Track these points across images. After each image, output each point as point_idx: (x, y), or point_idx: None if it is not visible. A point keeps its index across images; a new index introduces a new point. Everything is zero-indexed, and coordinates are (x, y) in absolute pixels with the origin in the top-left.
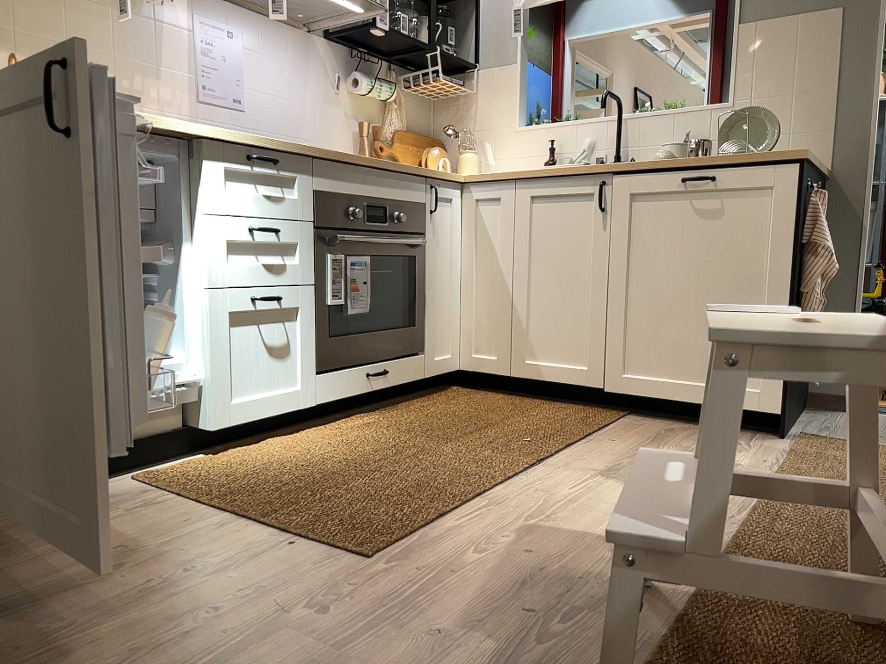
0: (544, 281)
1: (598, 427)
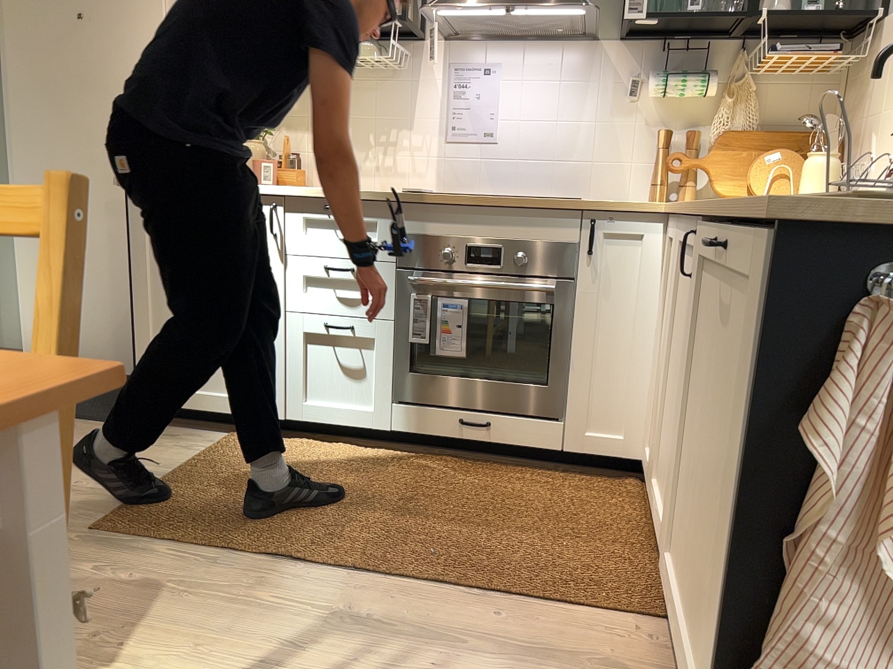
0: (671, 374)
1: (540, 596)
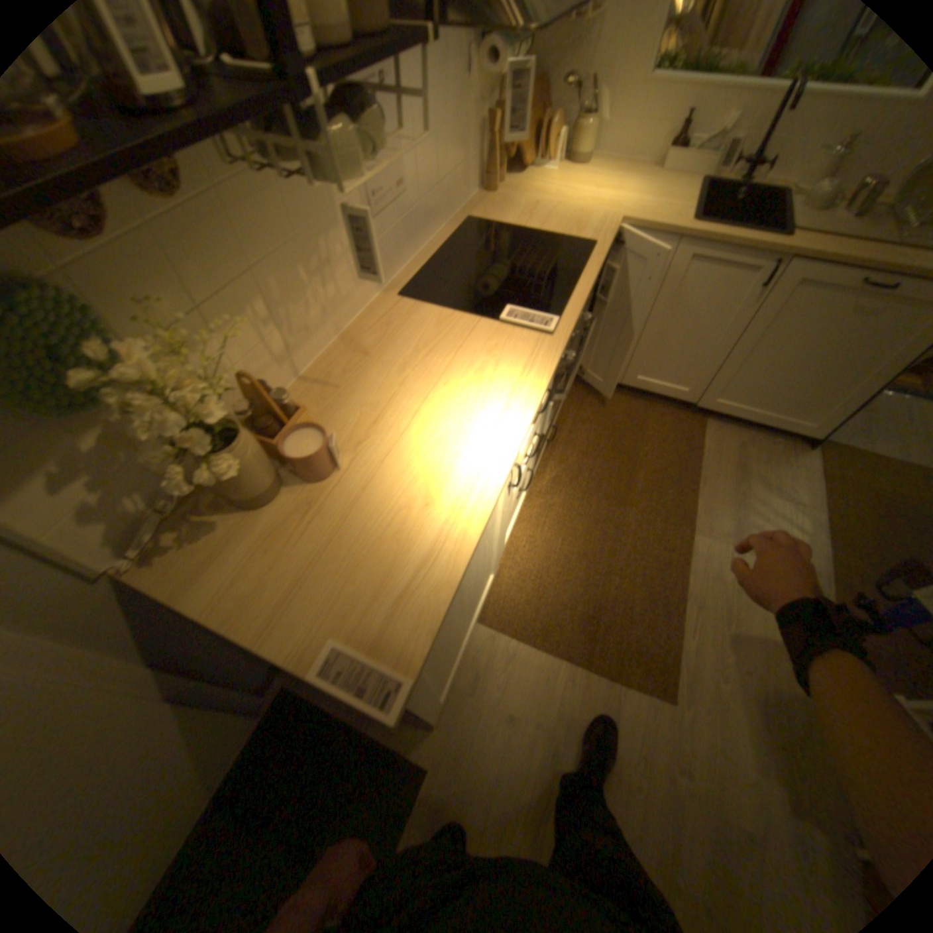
0: (675, 327)
1: (703, 456)
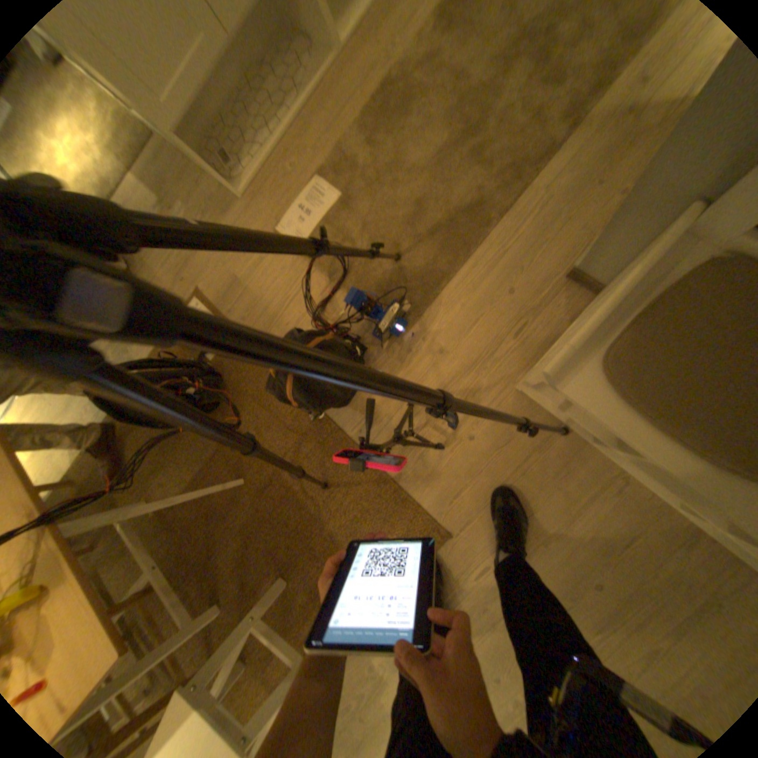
0: None
1: None
